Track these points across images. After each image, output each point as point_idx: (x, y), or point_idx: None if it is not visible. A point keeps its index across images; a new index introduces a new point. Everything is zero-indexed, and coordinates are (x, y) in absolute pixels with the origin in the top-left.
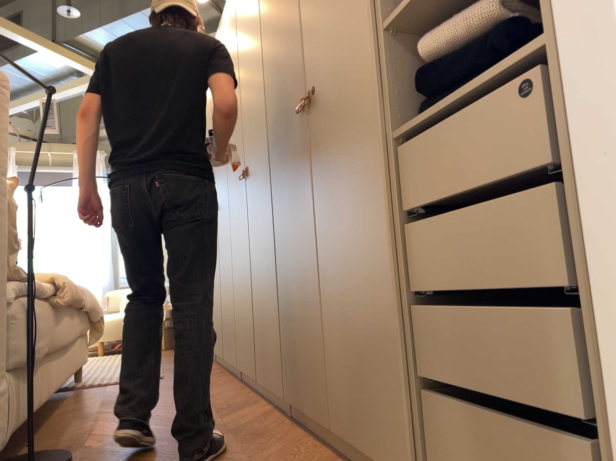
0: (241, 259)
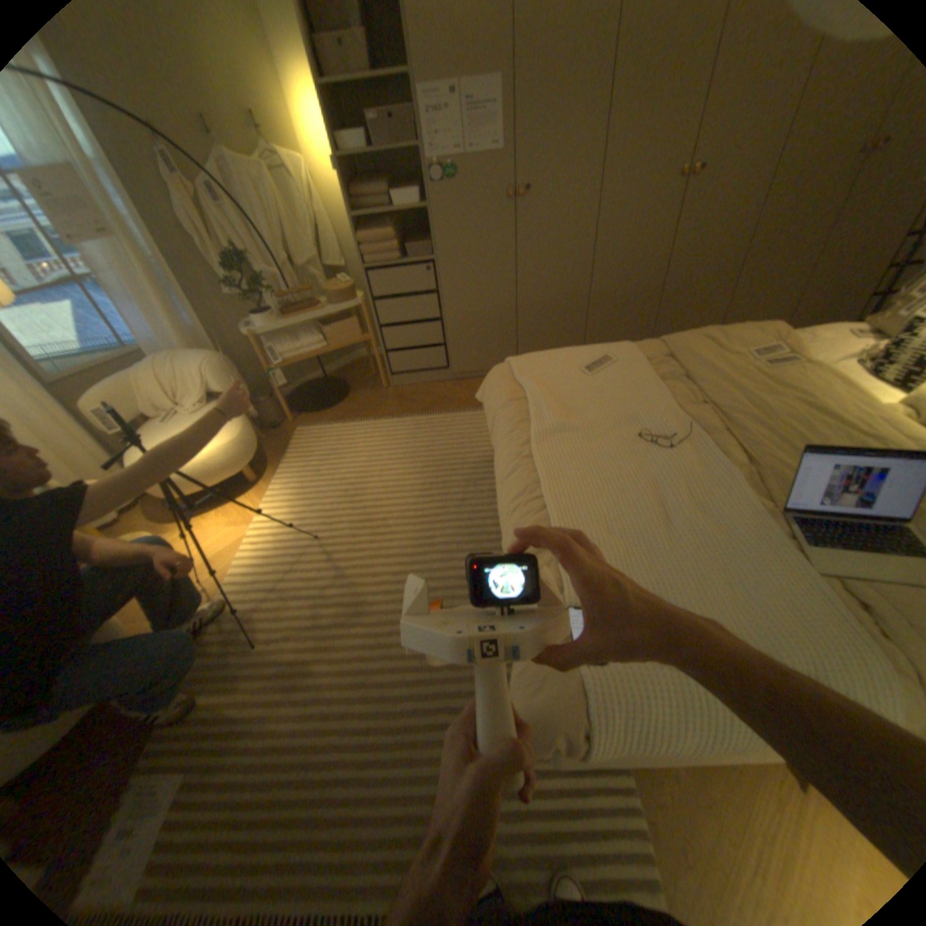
0: (625, 265)
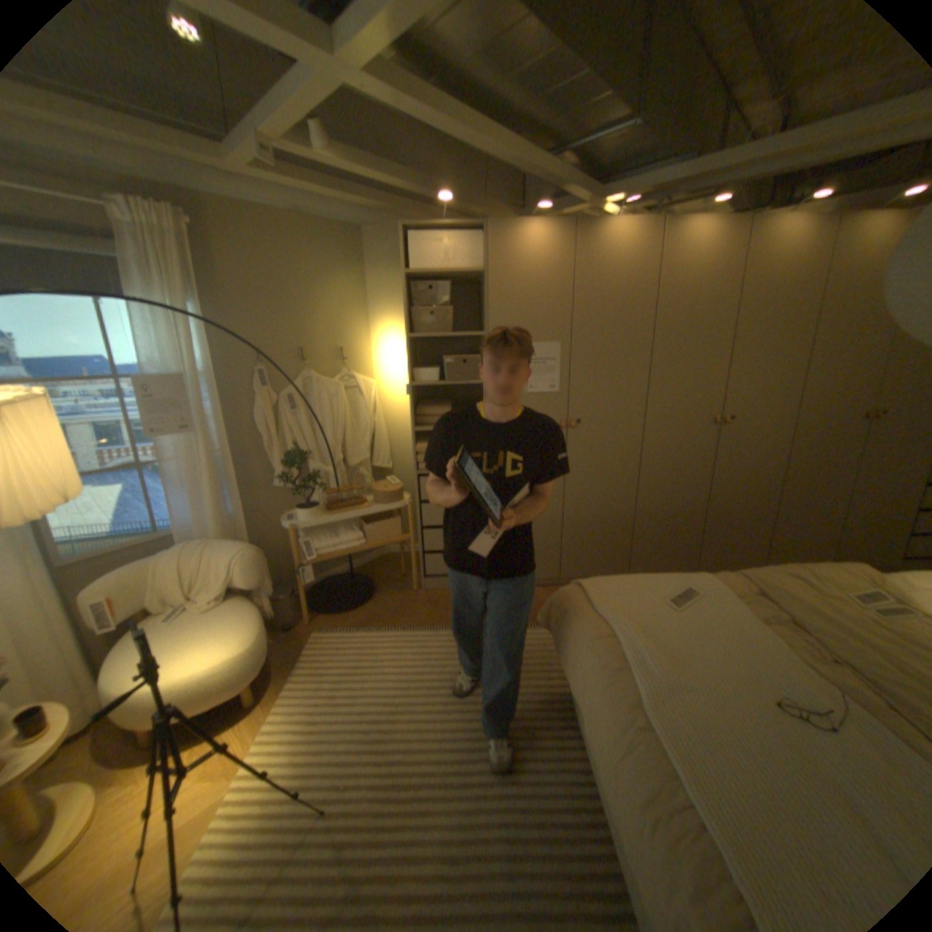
0: (669, 490)
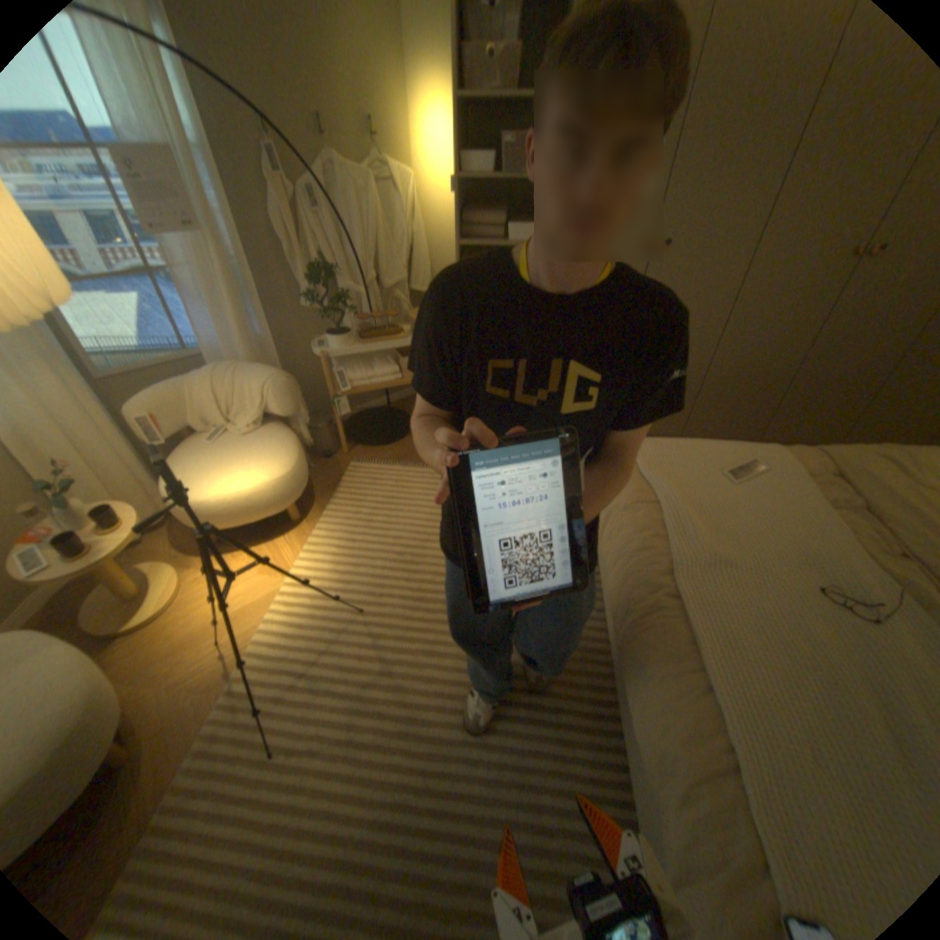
0: (759, 343)
